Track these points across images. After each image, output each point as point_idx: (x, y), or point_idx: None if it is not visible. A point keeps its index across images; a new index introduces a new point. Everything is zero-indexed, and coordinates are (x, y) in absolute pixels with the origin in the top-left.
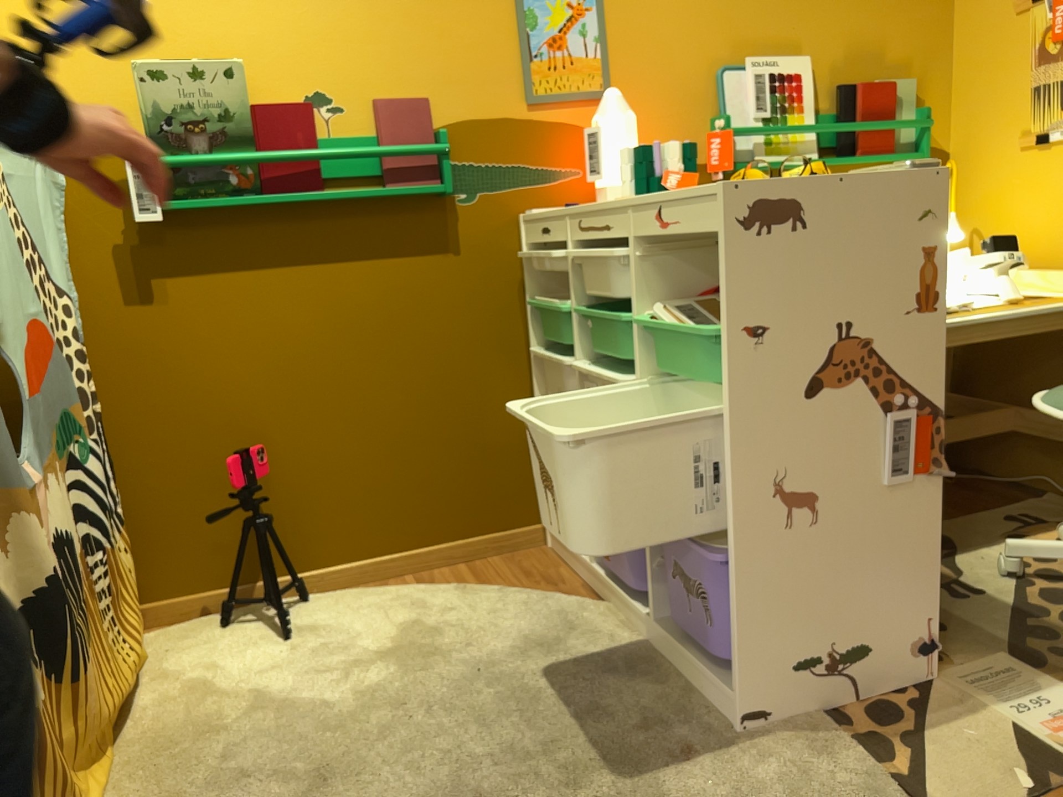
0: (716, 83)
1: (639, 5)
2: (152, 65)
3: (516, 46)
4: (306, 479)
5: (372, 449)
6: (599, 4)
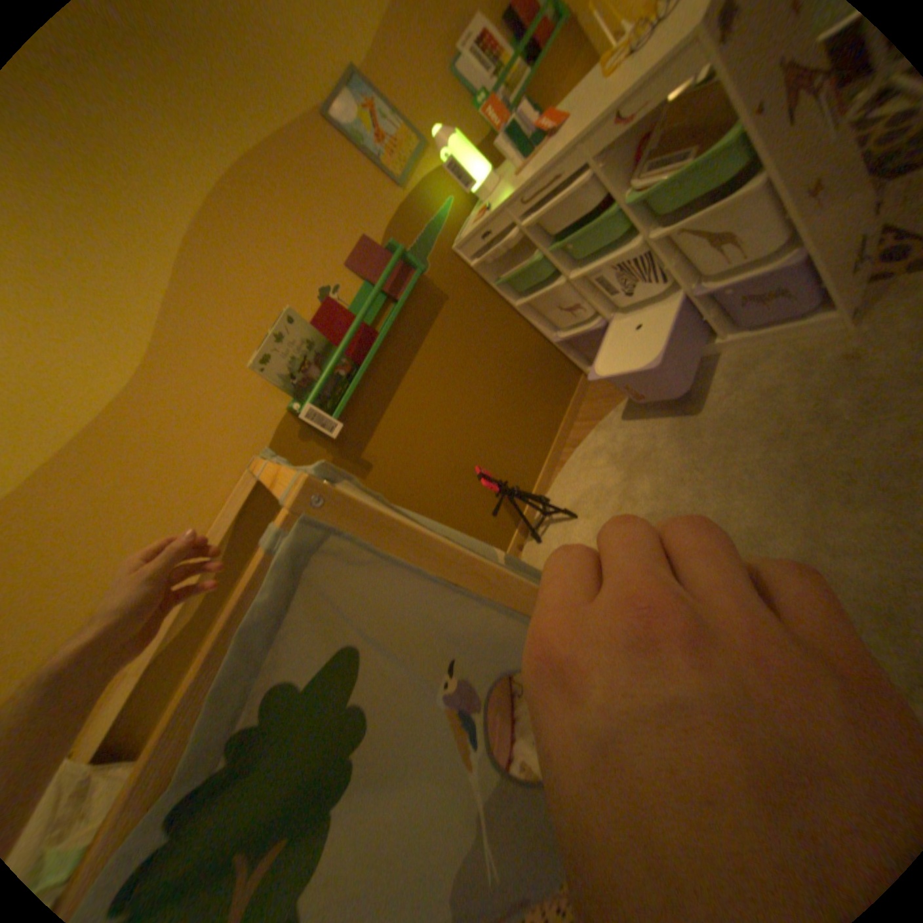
0: (455, 77)
1: (387, 69)
2: (257, 357)
3: (365, 159)
4: (498, 460)
5: (506, 420)
6: (373, 89)
